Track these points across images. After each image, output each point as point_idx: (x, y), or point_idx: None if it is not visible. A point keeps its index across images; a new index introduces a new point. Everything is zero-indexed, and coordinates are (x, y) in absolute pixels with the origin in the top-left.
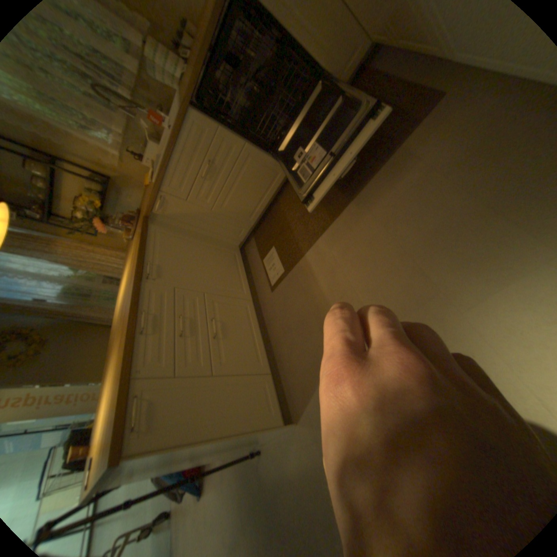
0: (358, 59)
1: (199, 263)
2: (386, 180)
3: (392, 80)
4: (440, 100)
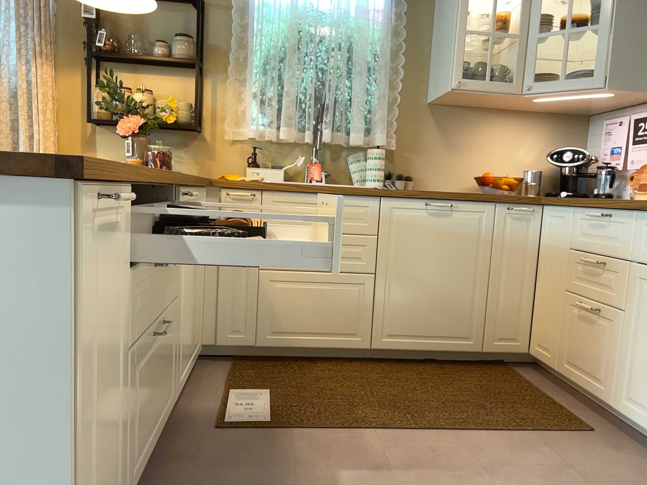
0: (510, 347)
1: (190, 276)
2: (504, 445)
3: (535, 389)
4: (588, 433)
